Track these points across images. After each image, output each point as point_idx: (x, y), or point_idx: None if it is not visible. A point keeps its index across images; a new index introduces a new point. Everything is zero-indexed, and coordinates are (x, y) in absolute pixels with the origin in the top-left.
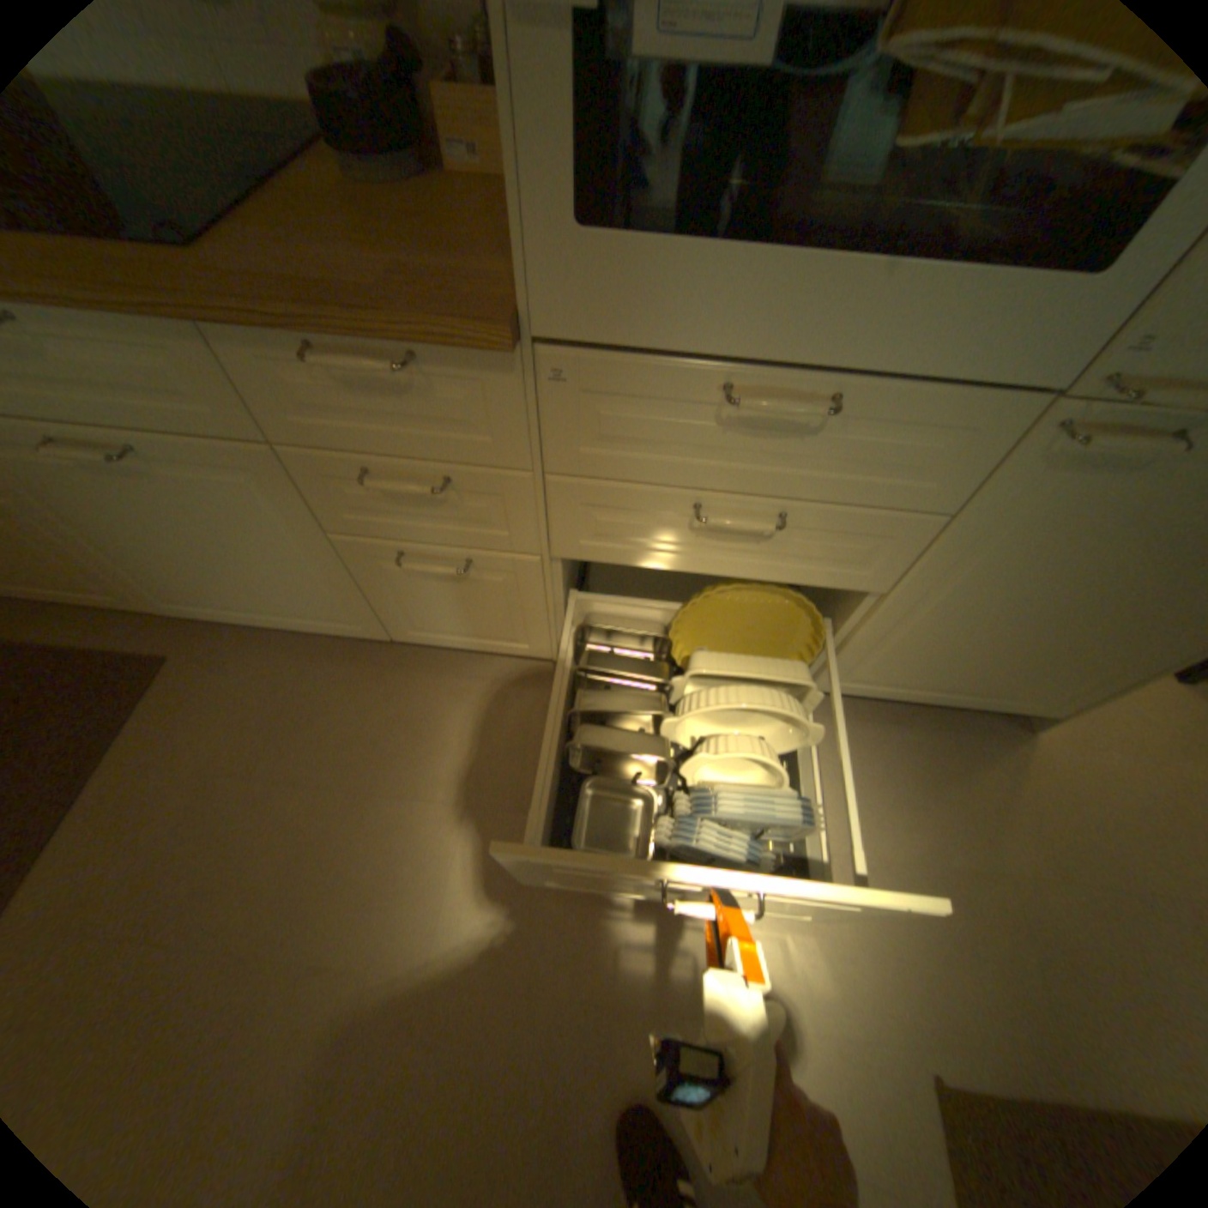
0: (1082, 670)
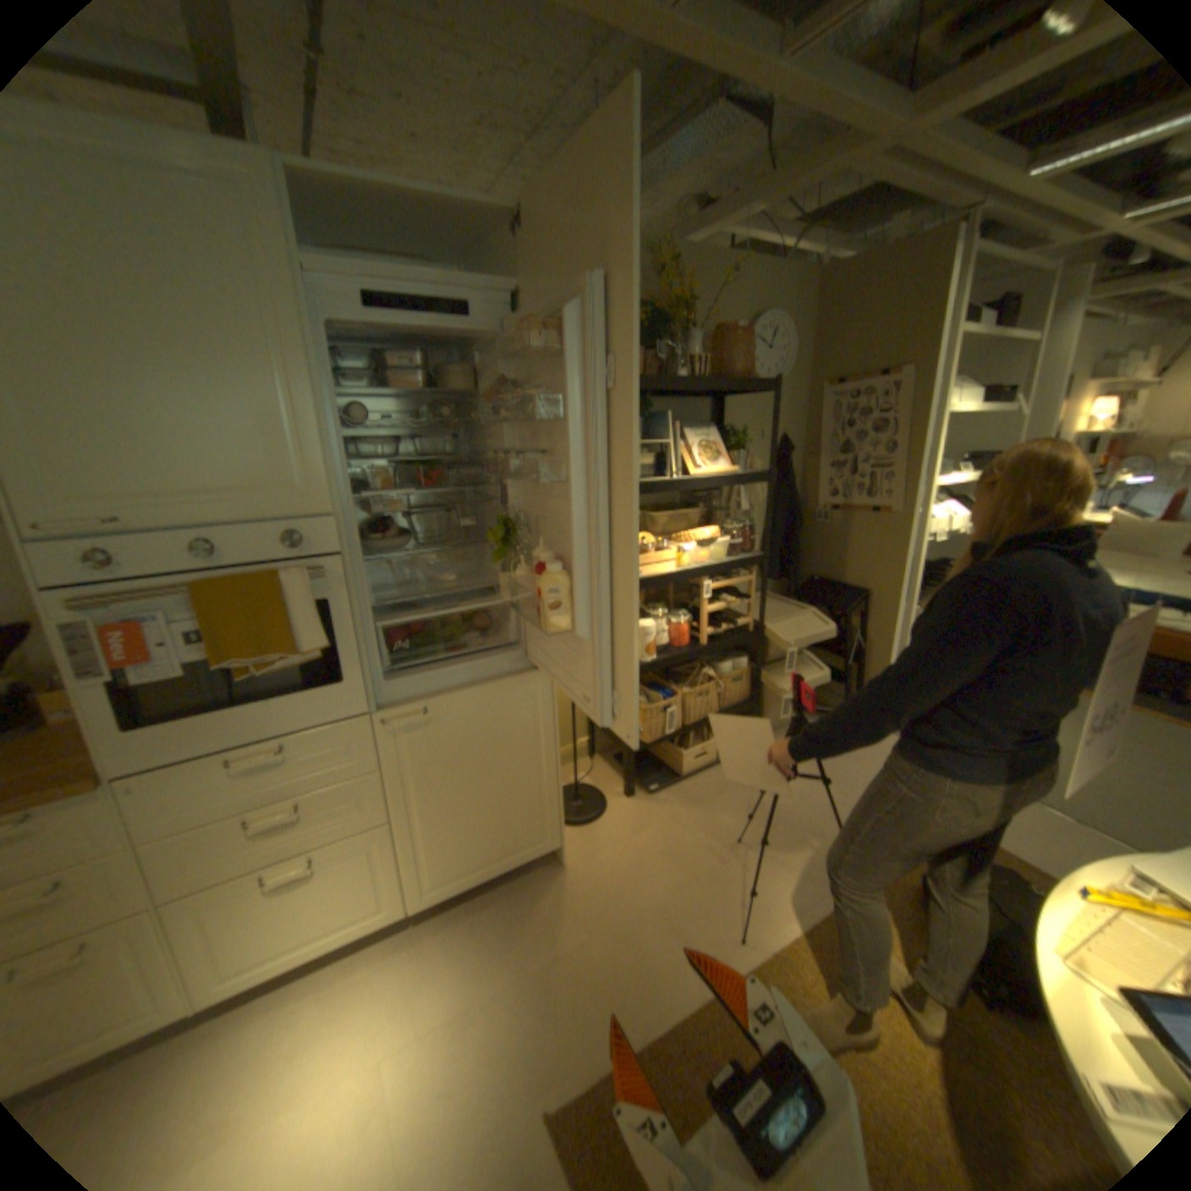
0: (523, 813)
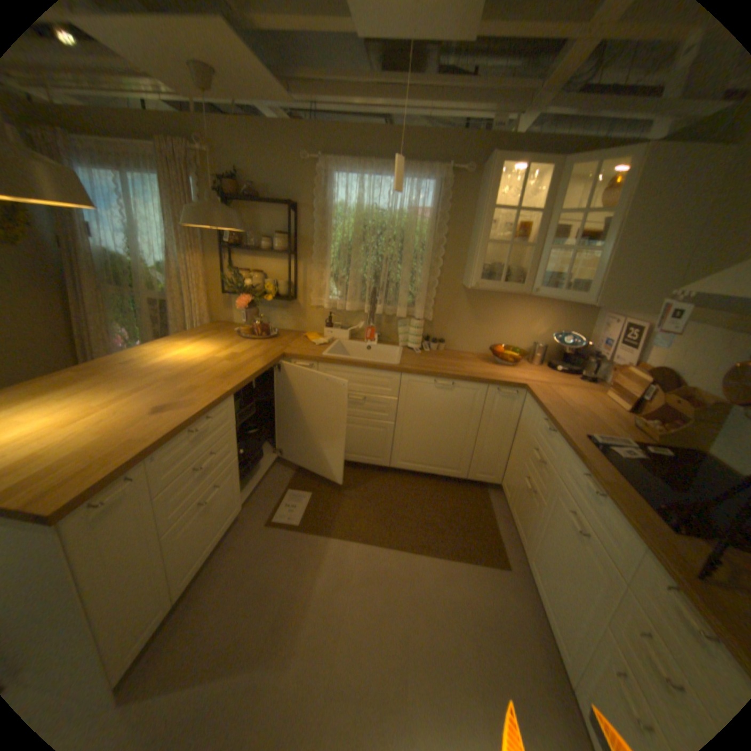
0: None
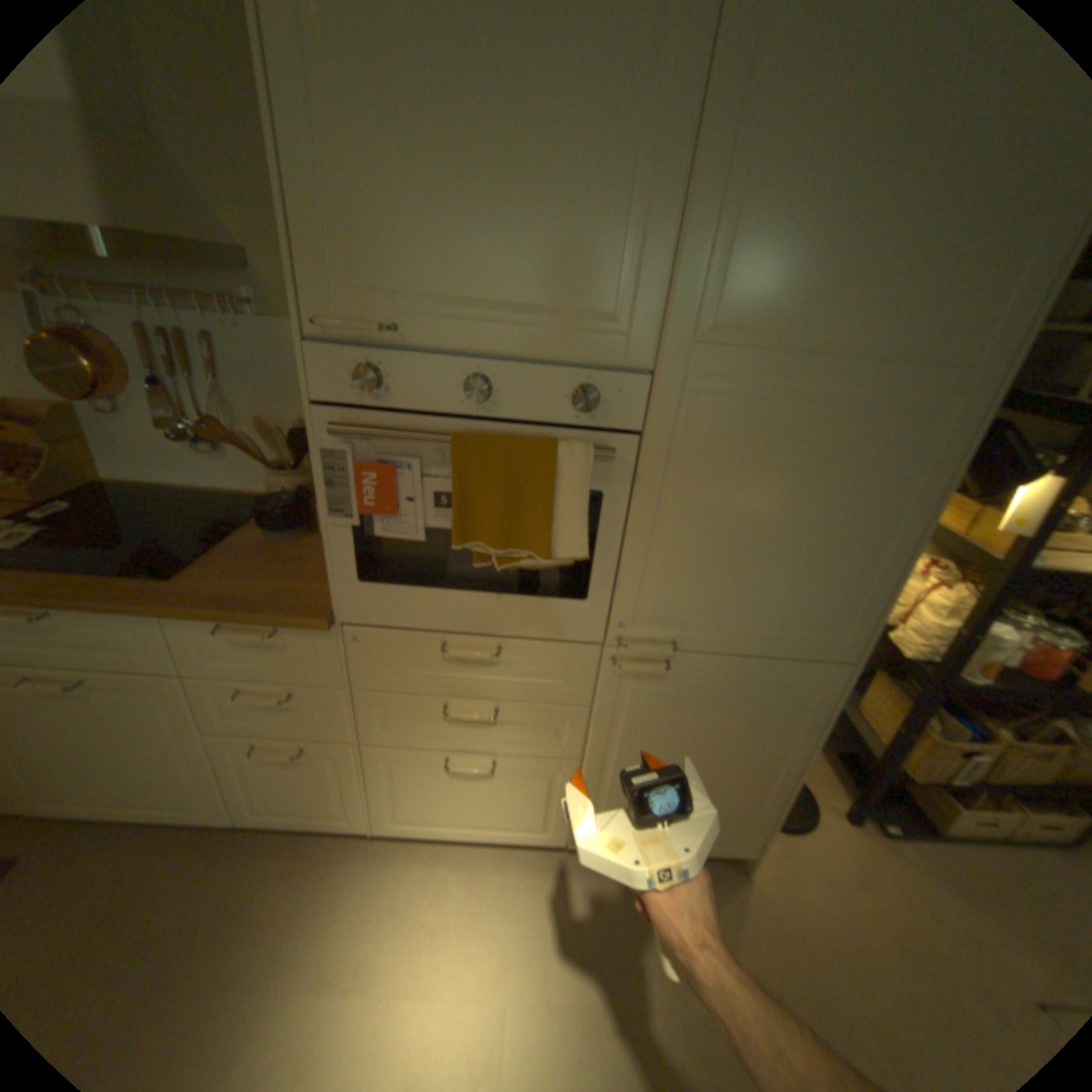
0: (734, 813)
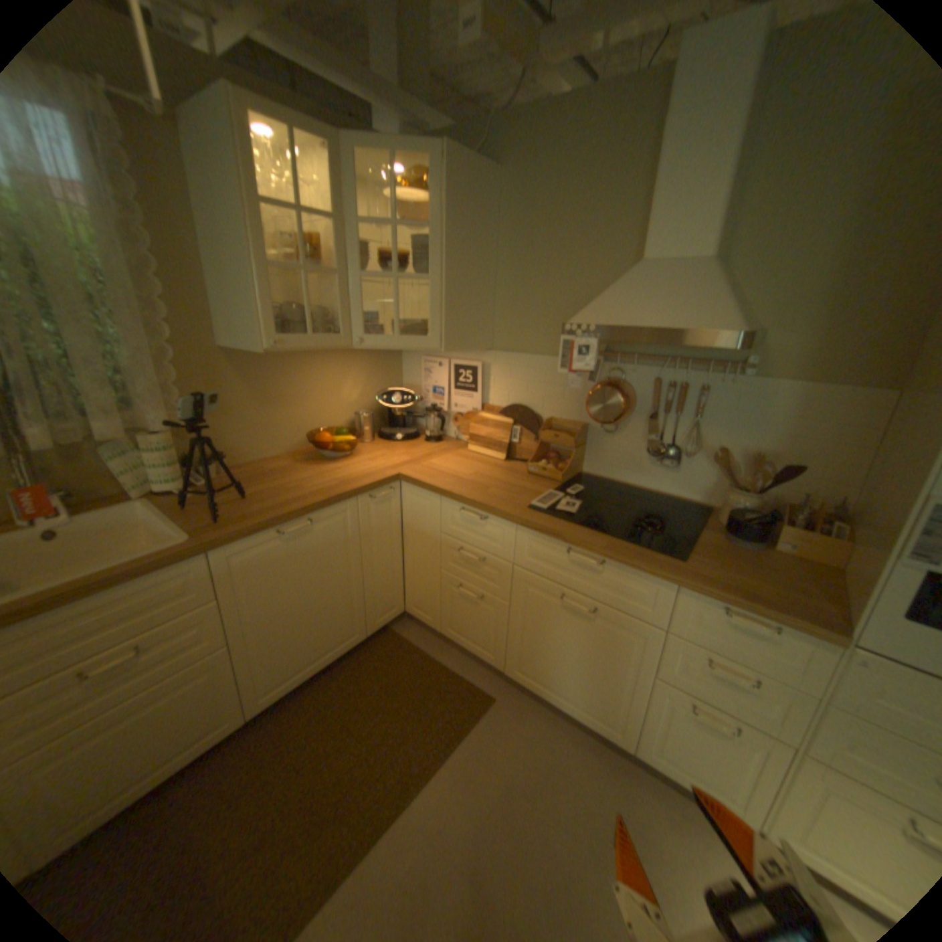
0: None
